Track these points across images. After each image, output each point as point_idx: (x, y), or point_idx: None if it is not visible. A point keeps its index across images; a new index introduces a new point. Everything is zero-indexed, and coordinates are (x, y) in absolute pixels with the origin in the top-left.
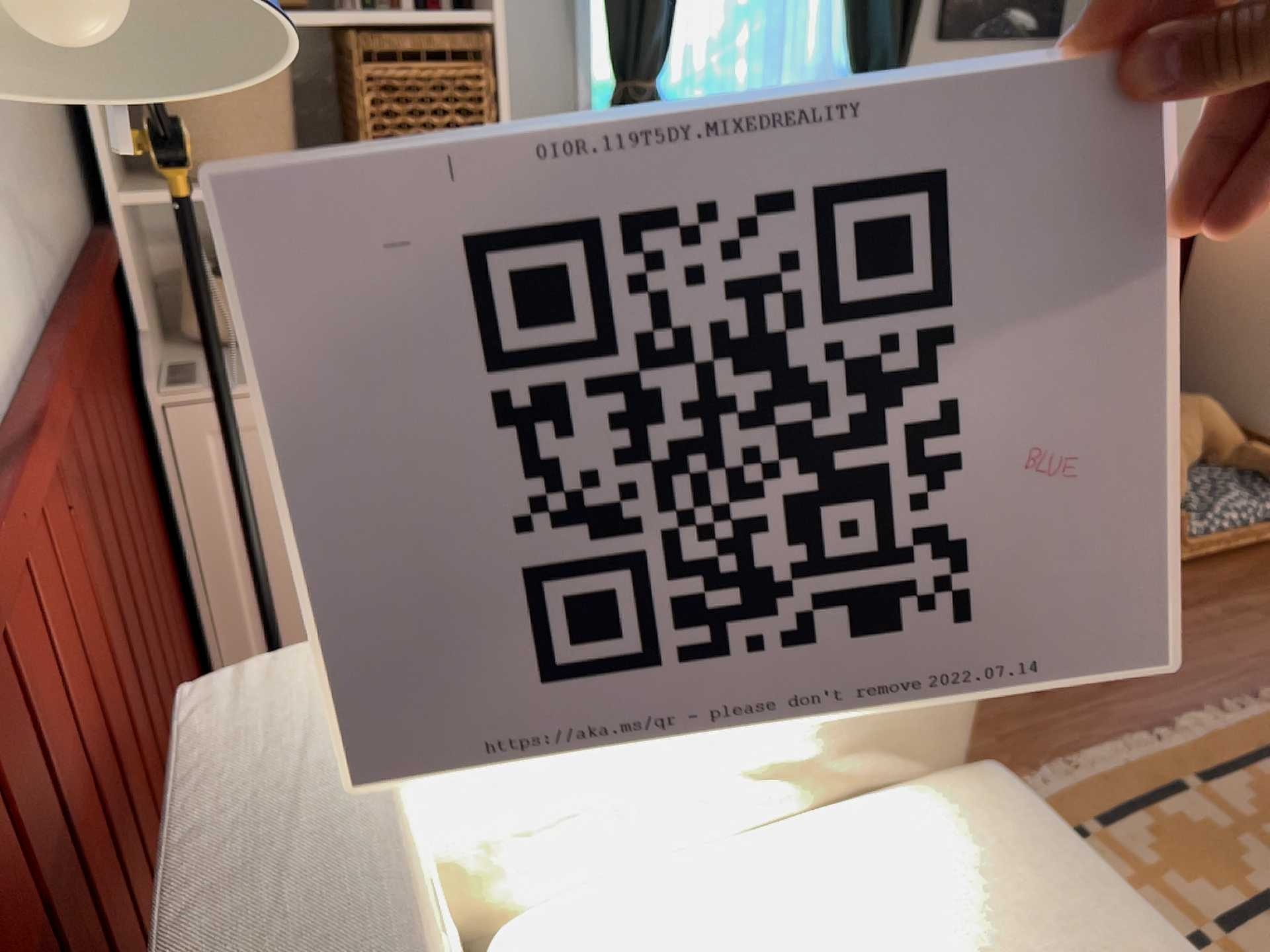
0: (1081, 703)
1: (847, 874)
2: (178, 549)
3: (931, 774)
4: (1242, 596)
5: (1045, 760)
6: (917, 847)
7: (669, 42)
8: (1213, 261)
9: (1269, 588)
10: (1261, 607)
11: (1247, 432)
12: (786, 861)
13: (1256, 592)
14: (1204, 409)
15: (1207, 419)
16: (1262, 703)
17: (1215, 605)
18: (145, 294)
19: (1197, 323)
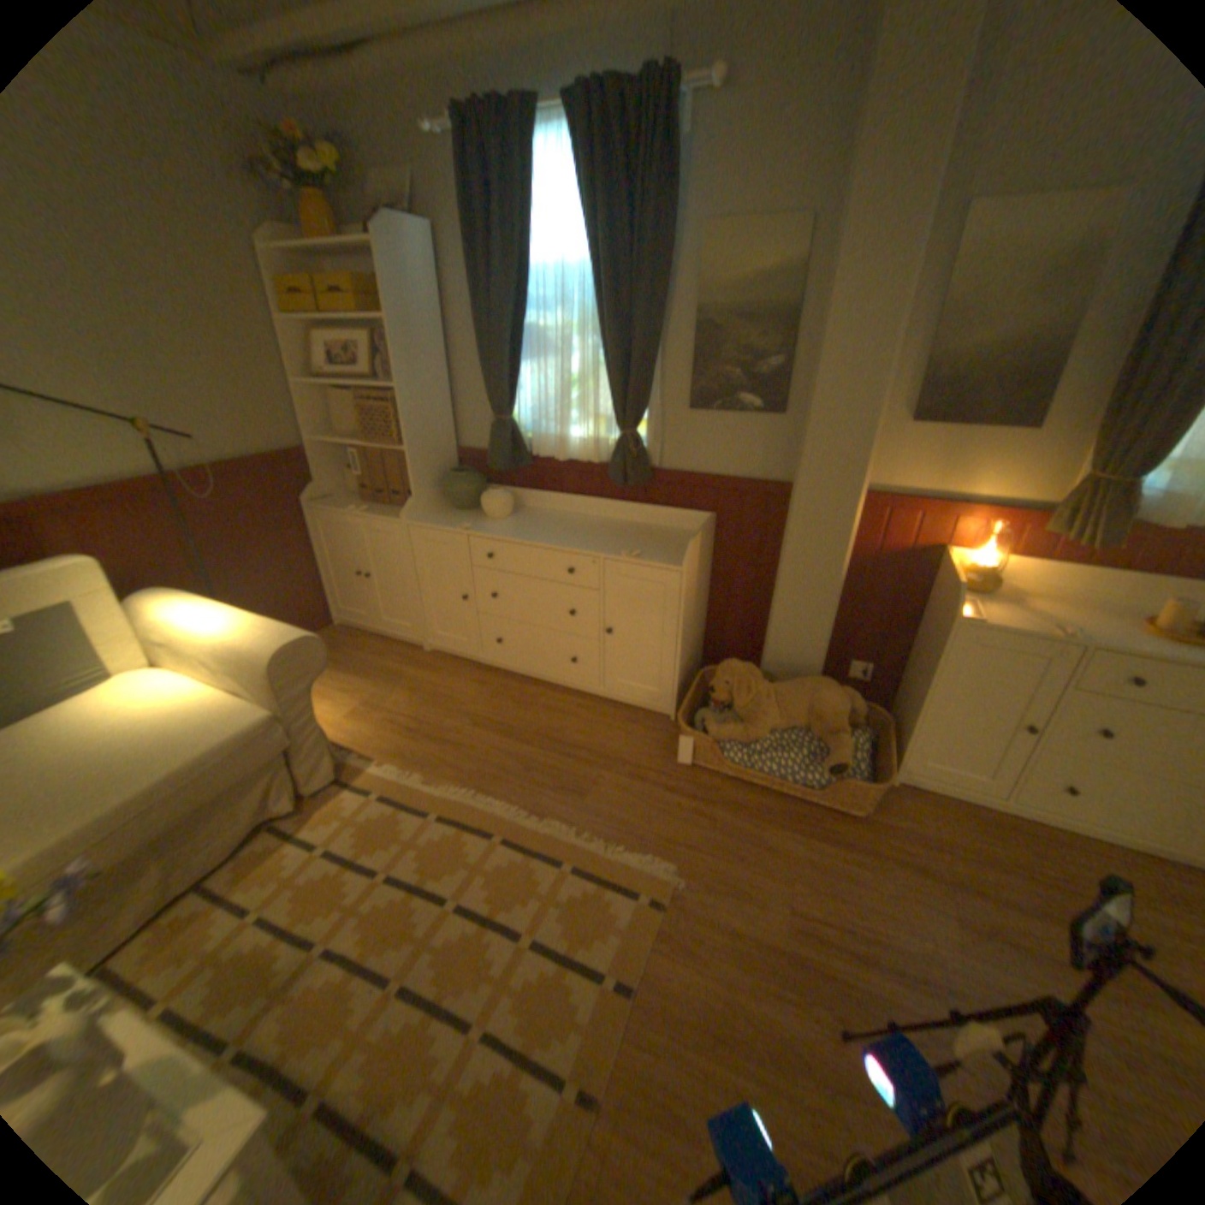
0: (535, 784)
1: (188, 703)
2: (315, 556)
3: (260, 702)
4: (723, 810)
5: (476, 788)
6: (209, 710)
7: (512, 400)
8: (931, 601)
9: (751, 818)
10: (721, 820)
11: (889, 732)
12: (194, 693)
13: (737, 814)
14: (816, 693)
15: (813, 700)
16: (601, 844)
17: (696, 802)
18: (321, 470)
19: (917, 644)
